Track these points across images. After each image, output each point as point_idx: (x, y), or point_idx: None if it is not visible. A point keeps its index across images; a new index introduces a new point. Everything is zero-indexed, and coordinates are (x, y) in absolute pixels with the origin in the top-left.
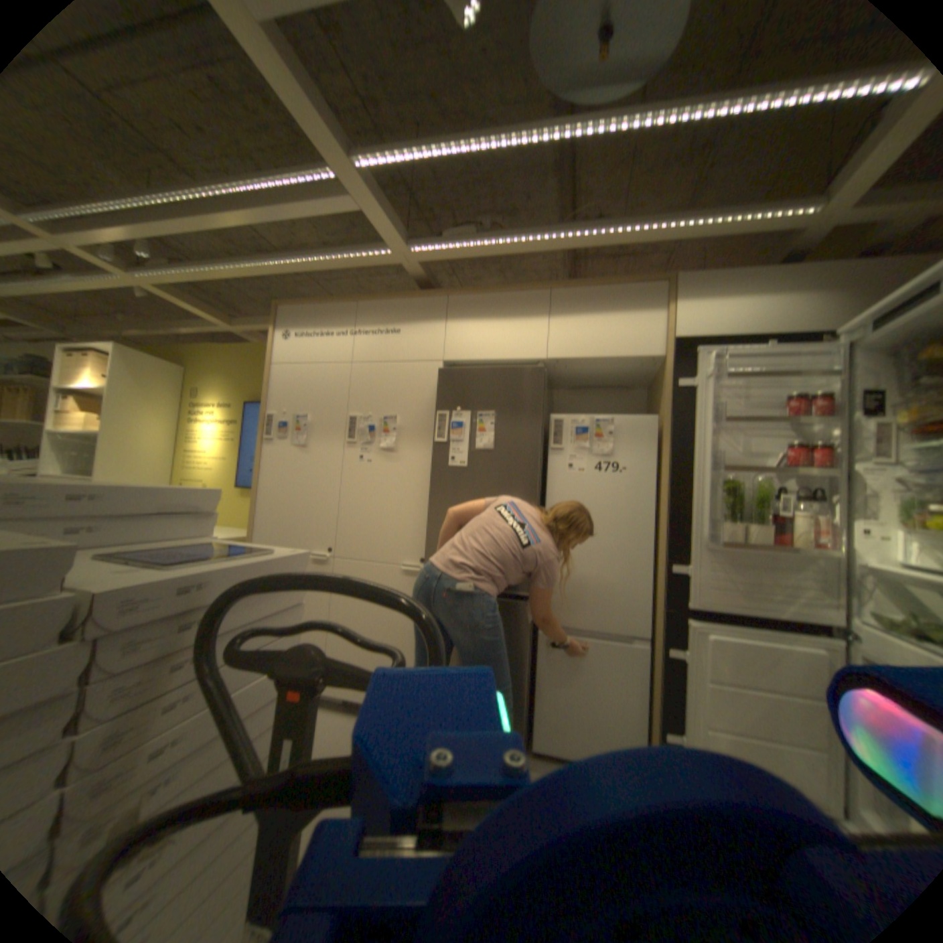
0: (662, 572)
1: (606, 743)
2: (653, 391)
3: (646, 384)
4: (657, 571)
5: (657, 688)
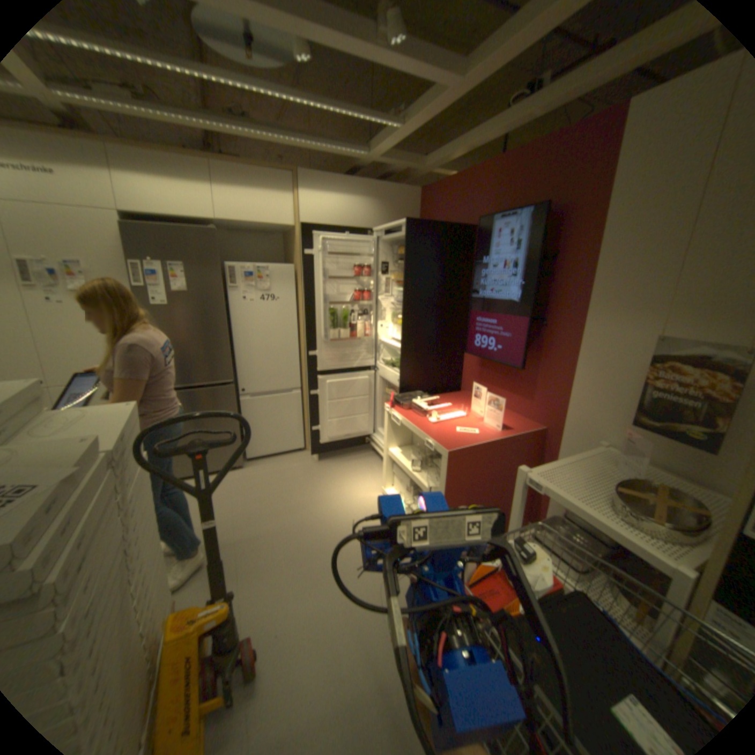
0: (303, 355)
1: (284, 442)
2: (288, 242)
3: (283, 234)
4: (301, 354)
5: (306, 410)
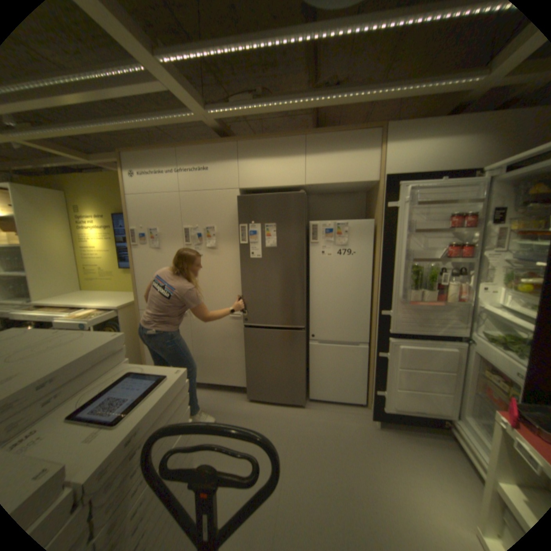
0: (375, 310)
1: (346, 393)
2: (371, 198)
3: (367, 191)
4: (372, 308)
5: (372, 366)
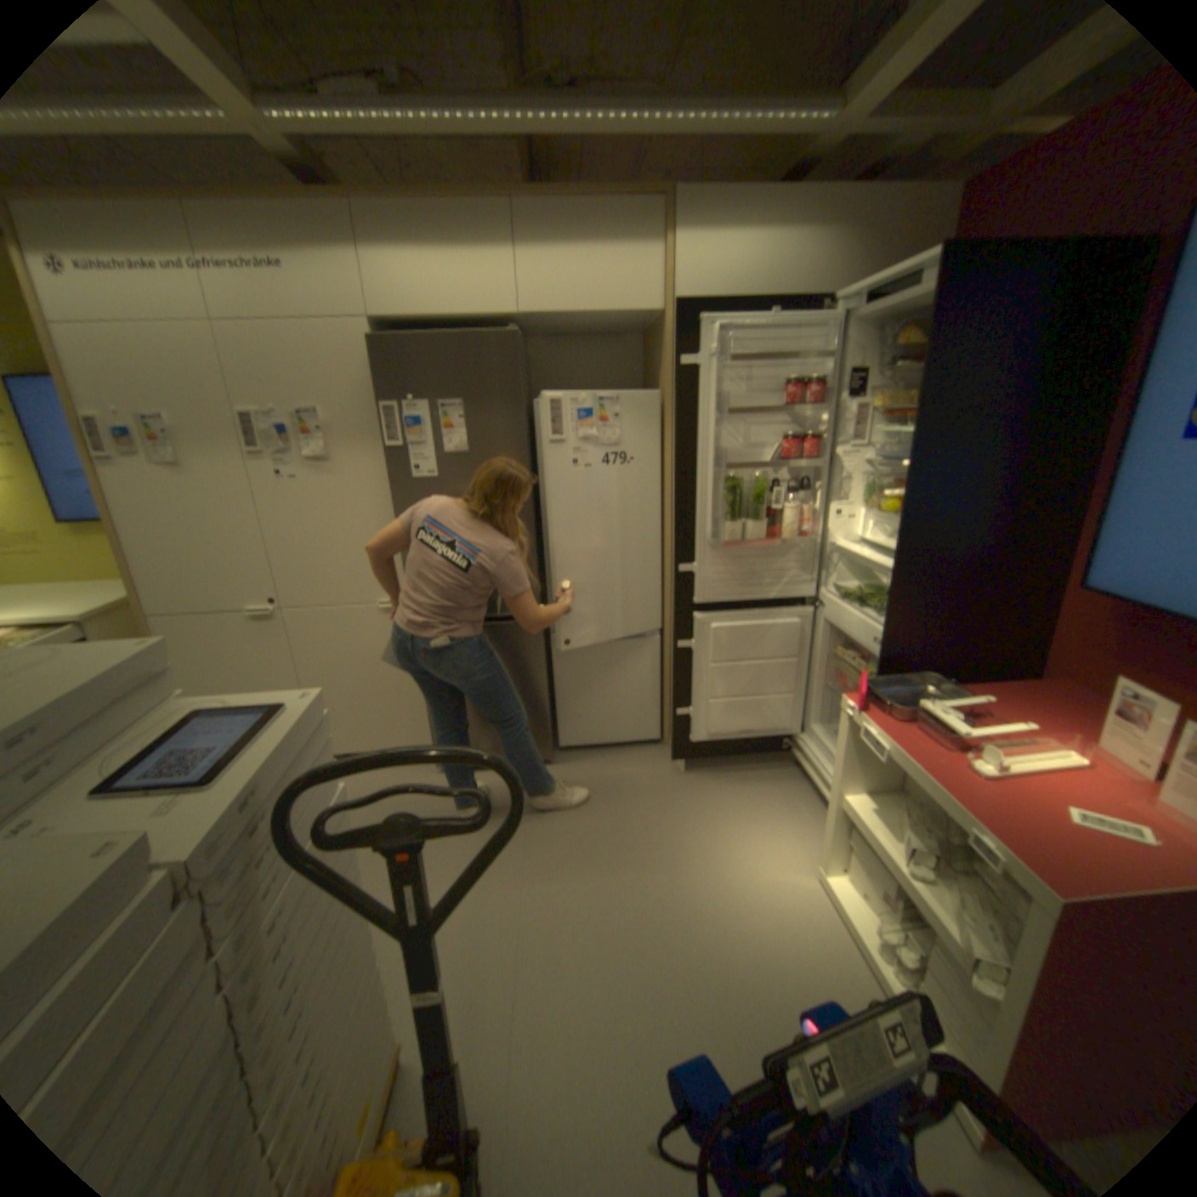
0: (668, 567)
1: (624, 725)
2: (651, 347)
3: (643, 333)
4: (663, 565)
5: (667, 671)
